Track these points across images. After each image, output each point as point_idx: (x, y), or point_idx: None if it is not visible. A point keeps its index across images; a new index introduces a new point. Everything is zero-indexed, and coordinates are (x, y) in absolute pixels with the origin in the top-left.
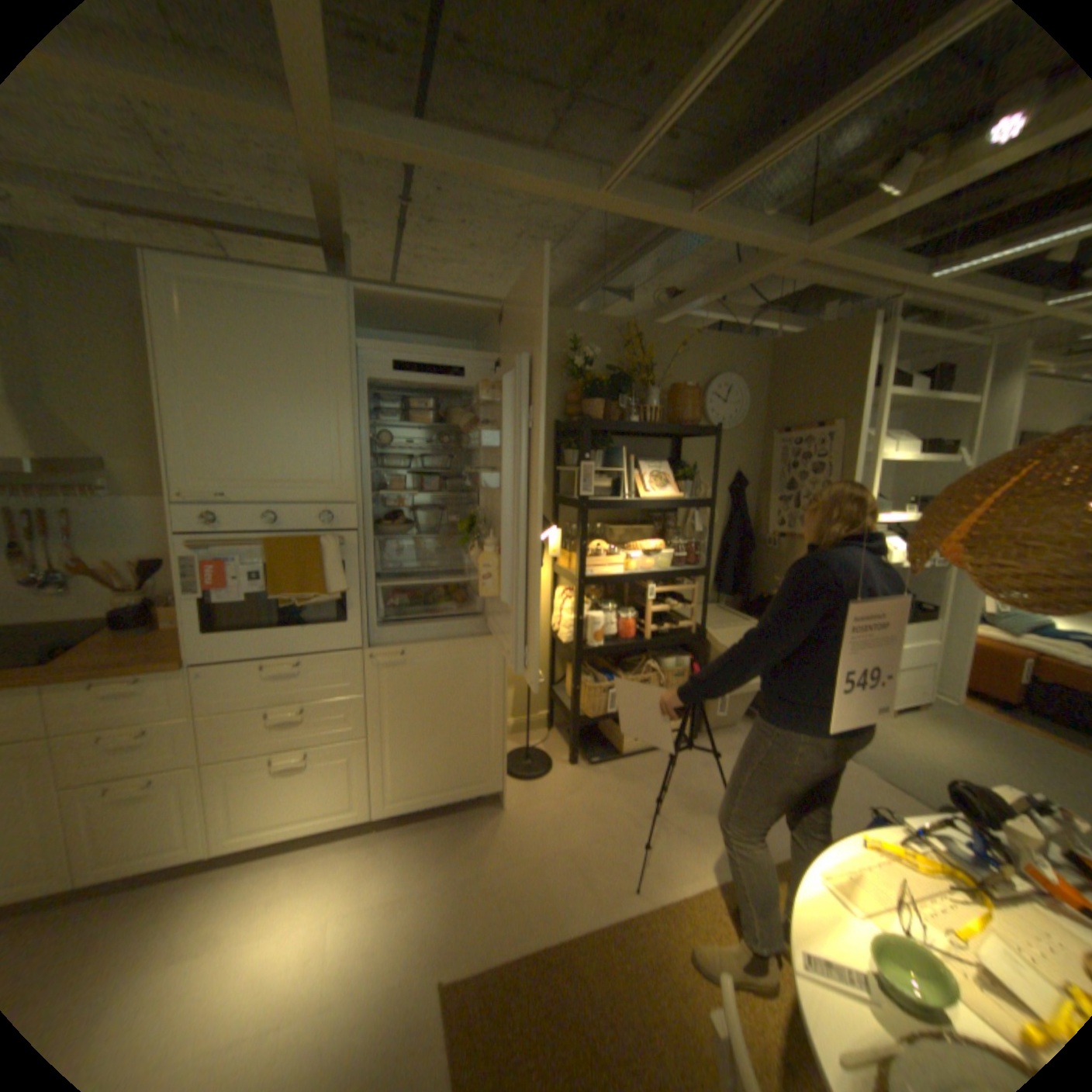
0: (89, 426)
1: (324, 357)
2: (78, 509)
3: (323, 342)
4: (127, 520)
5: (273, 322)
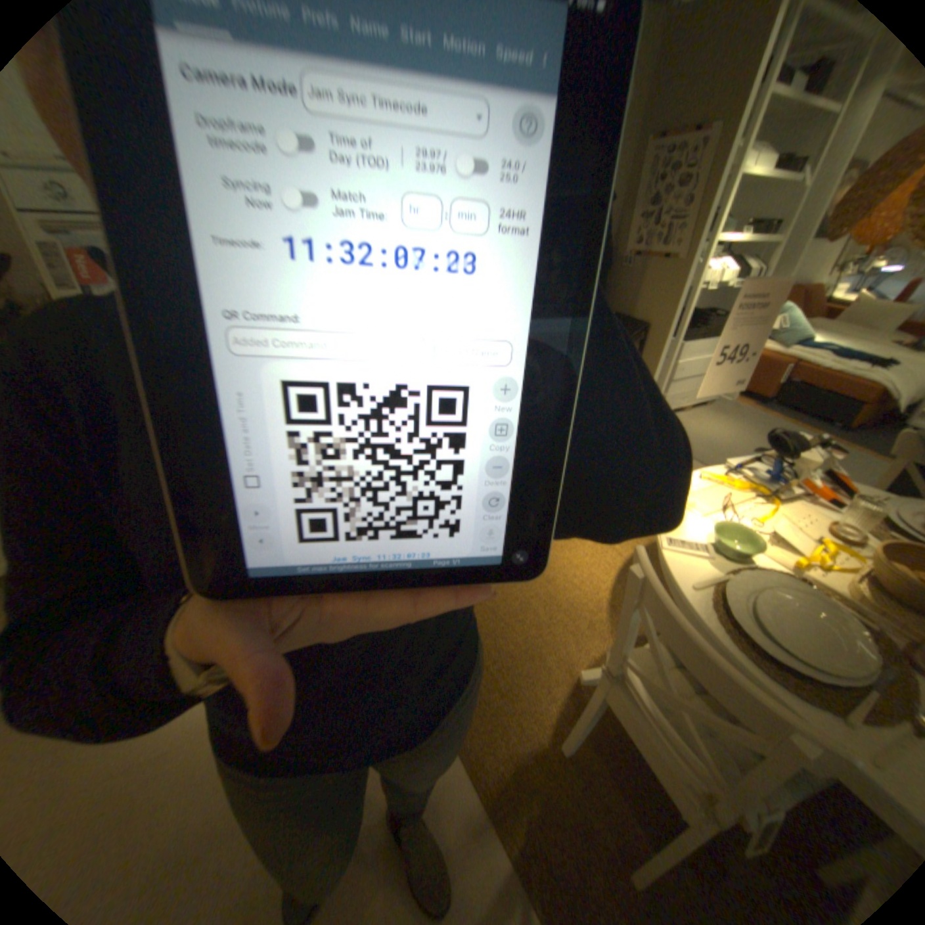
0: None
1: None
2: None
3: None
4: None
5: None
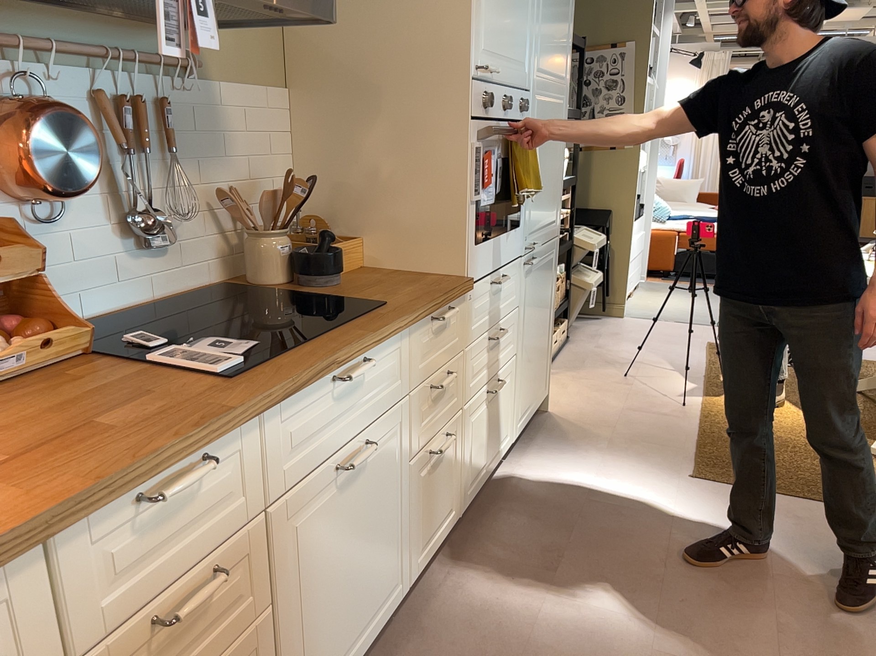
0: None
1: None
2: (172, 99)
3: None
4: (219, 120)
5: None
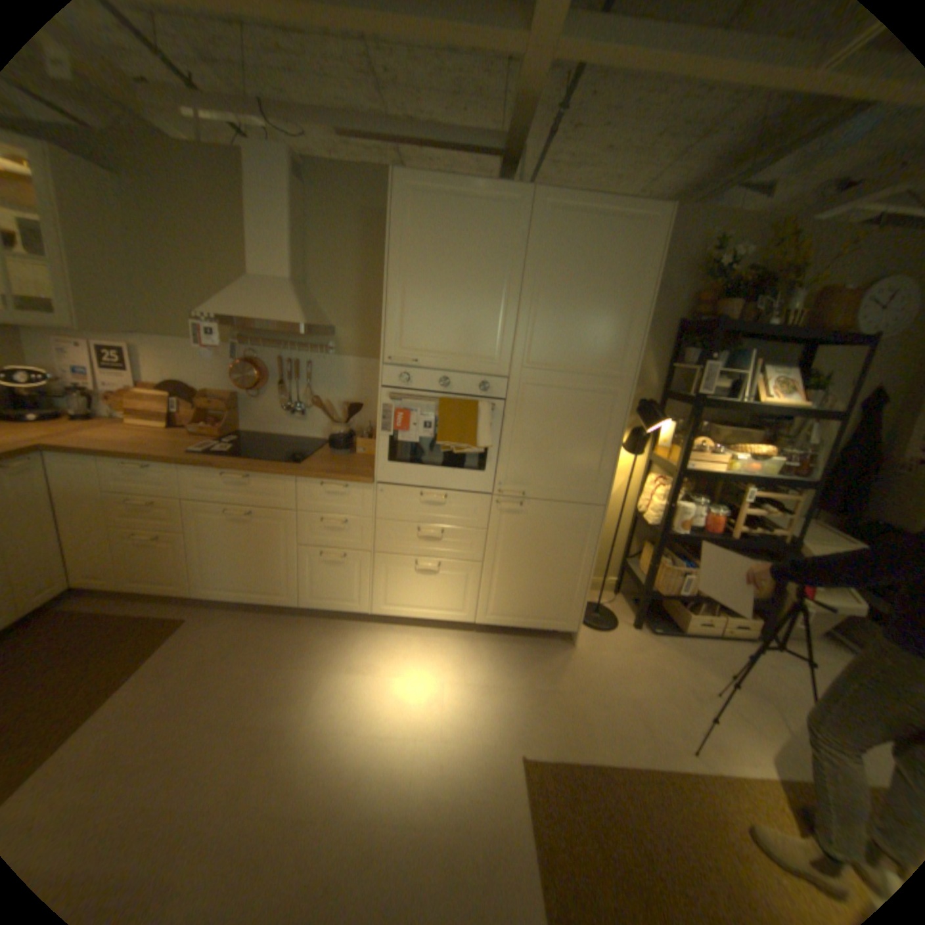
0: (329, 303)
1: (504, 252)
2: (316, 362)
3: (505, 240)
4: (342, 373)
5: (471, 223)
